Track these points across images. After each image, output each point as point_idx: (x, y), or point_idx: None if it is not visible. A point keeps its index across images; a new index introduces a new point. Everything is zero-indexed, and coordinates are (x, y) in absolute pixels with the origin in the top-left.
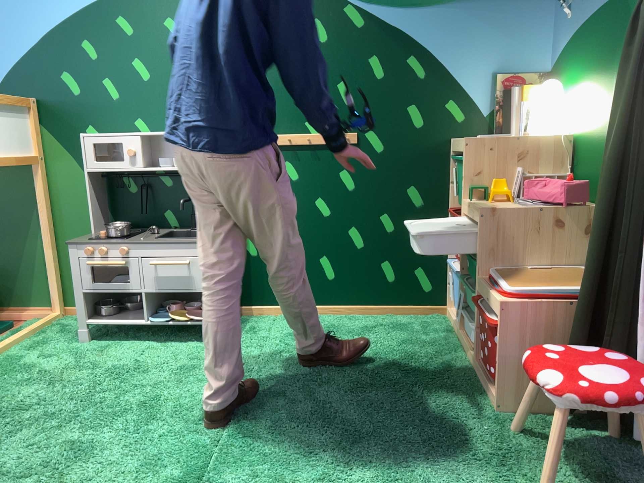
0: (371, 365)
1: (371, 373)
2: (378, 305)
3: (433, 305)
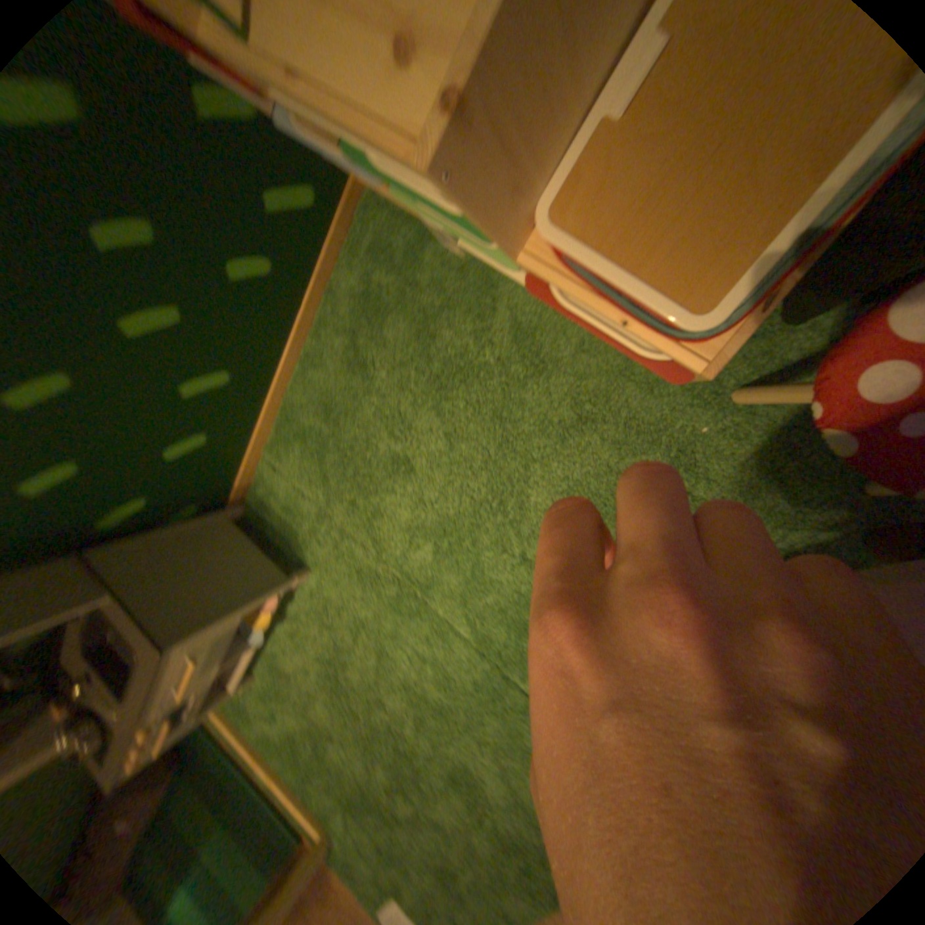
0: (460, 439)
1: (480, 455)
2: (303, 302)
3: (344, 198)
